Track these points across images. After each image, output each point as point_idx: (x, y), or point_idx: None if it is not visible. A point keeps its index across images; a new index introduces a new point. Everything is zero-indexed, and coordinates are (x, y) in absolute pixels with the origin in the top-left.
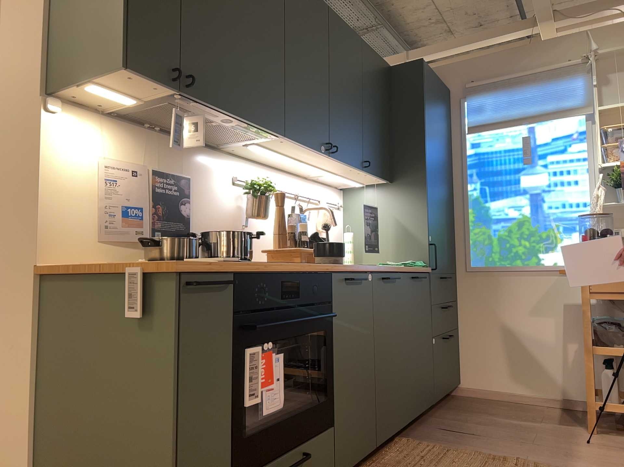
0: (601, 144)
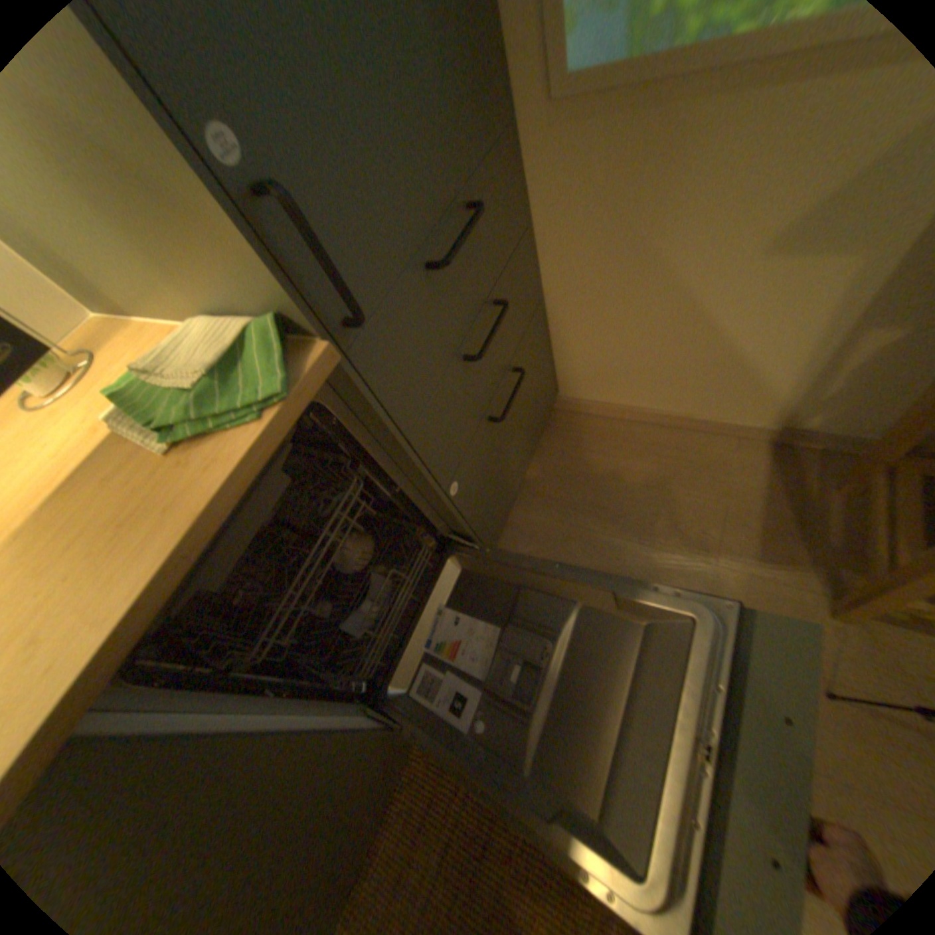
0: None
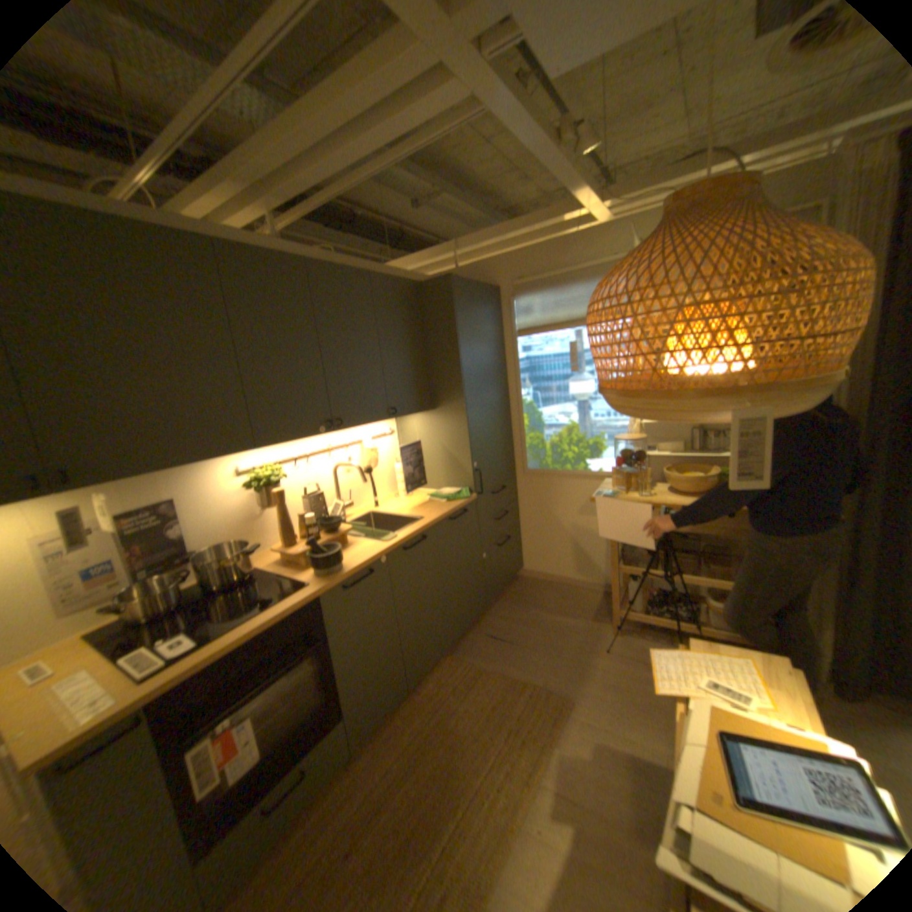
0: None
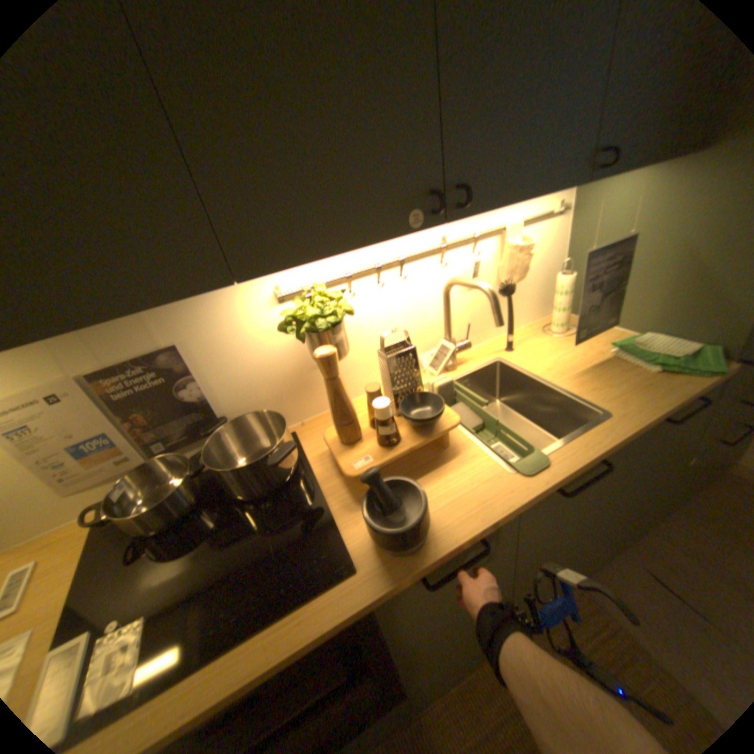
0: None
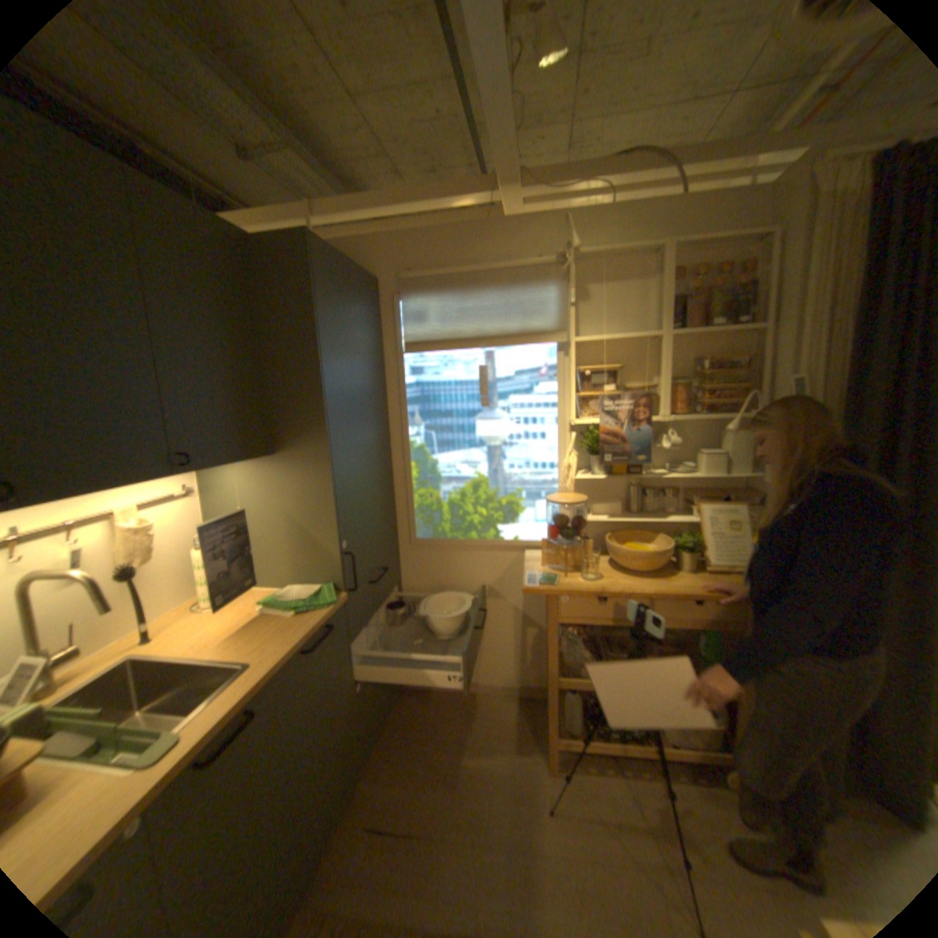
0: (575, 386)
